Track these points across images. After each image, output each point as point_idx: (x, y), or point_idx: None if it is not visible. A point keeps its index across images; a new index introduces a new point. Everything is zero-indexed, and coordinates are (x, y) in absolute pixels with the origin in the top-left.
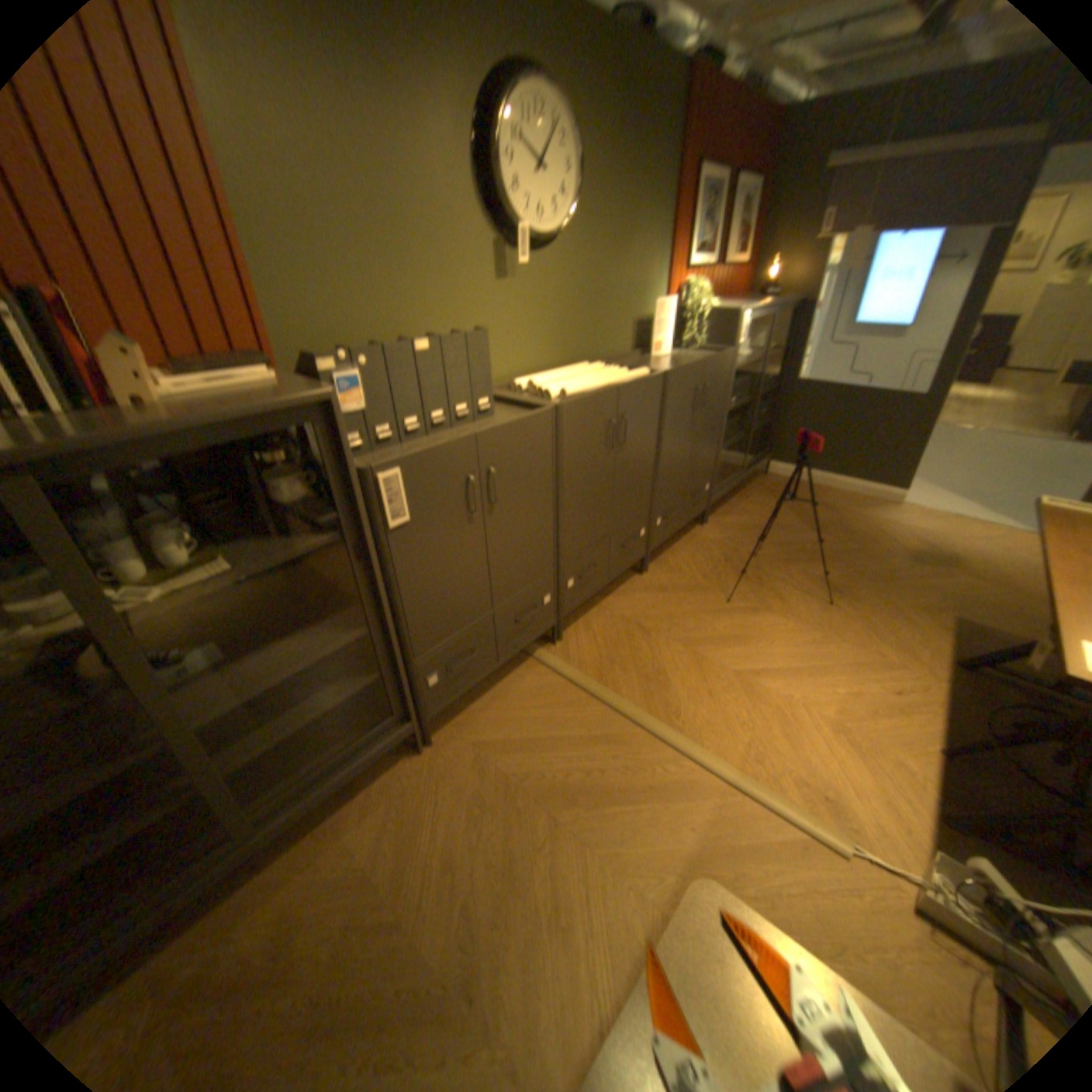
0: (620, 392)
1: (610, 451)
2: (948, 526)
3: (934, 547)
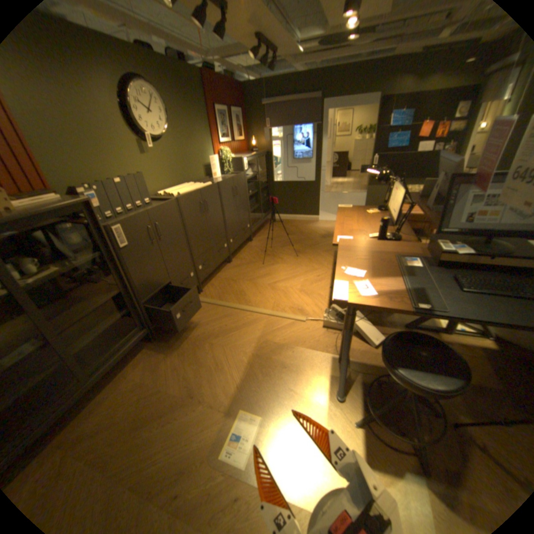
0: (201, 191)
1: (203, 213)
2: (332, 225)
3: (328, 232)
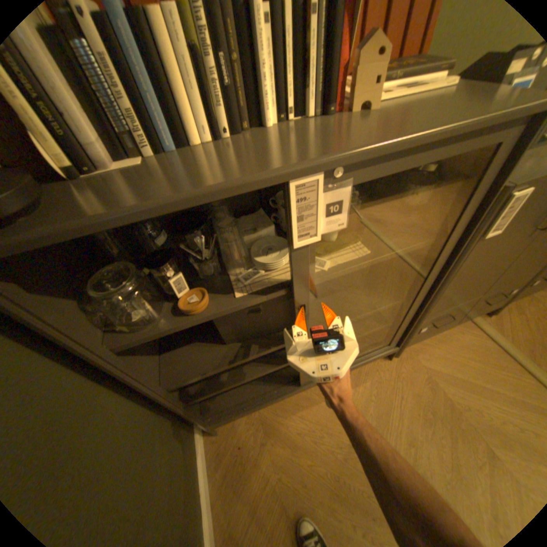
0: None
1: None
2: None
3: None
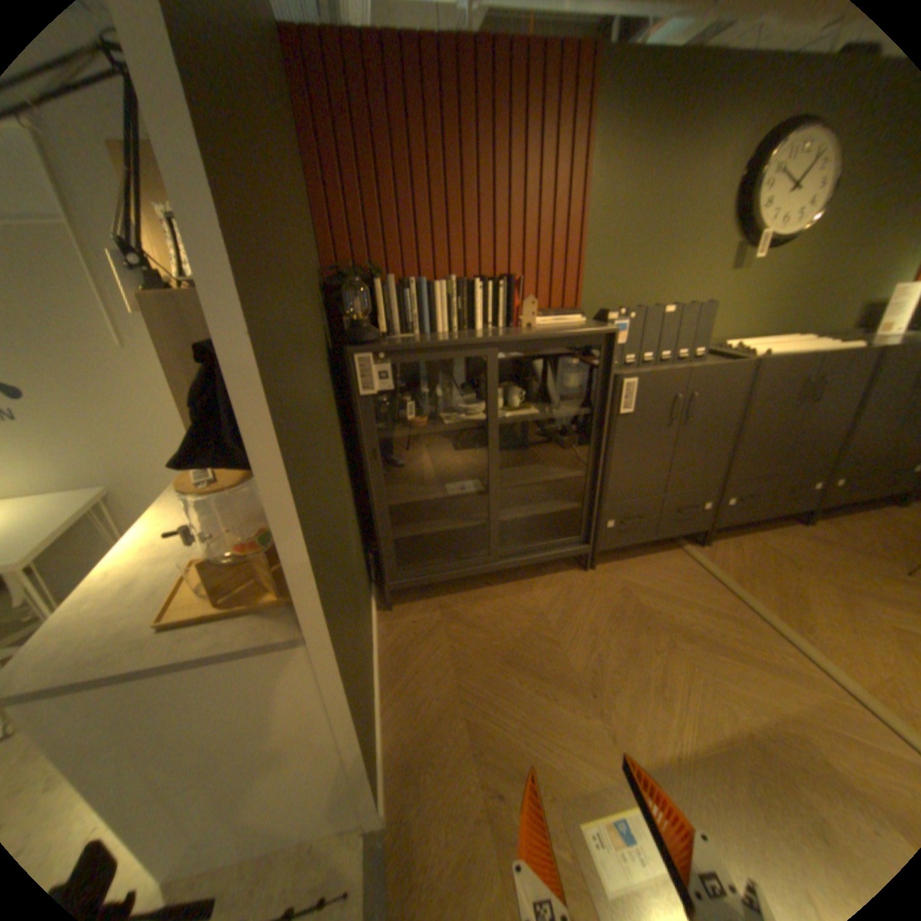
0: (826, 356)
1: (802, 403)
2: None
3: None
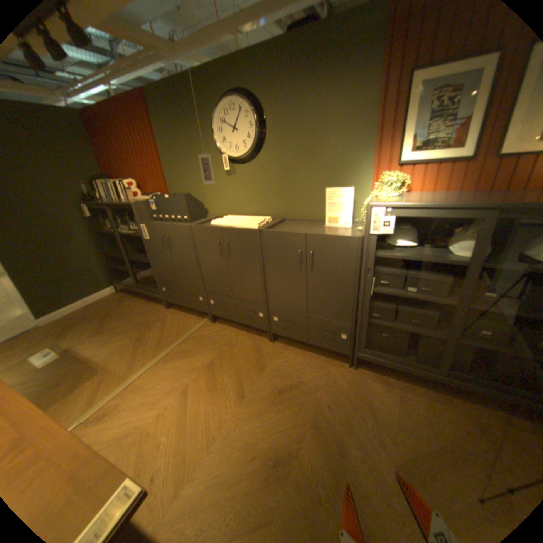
0: (222, 230)
1: (222, 255)
2: None
3: None
